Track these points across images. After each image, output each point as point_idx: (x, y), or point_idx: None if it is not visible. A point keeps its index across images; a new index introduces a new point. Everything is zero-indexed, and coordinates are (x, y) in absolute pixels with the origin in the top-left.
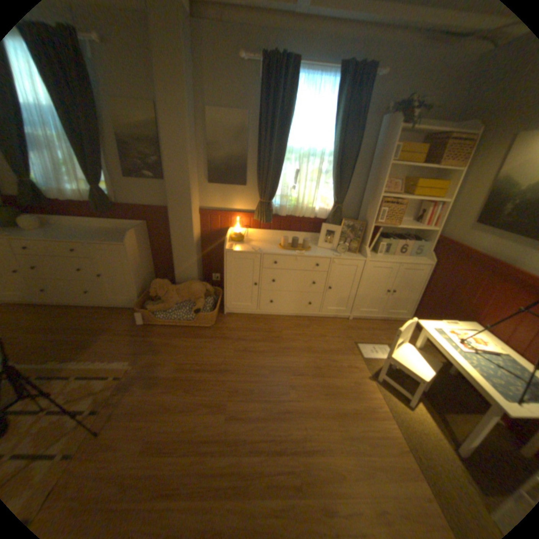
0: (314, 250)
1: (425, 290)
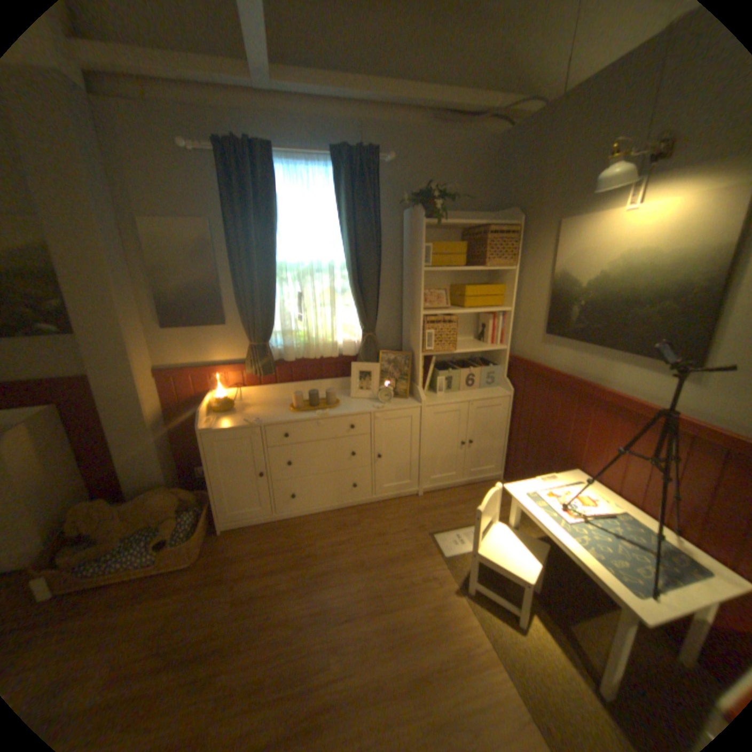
0: (347, 404)
1: (510, 431)
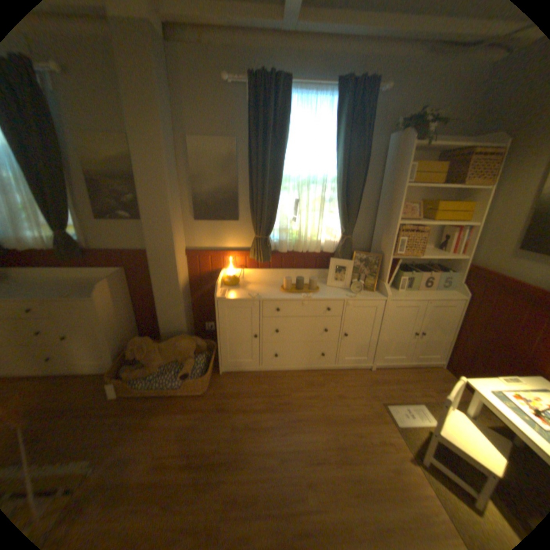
0: (324, 291)
1: (461, 330)
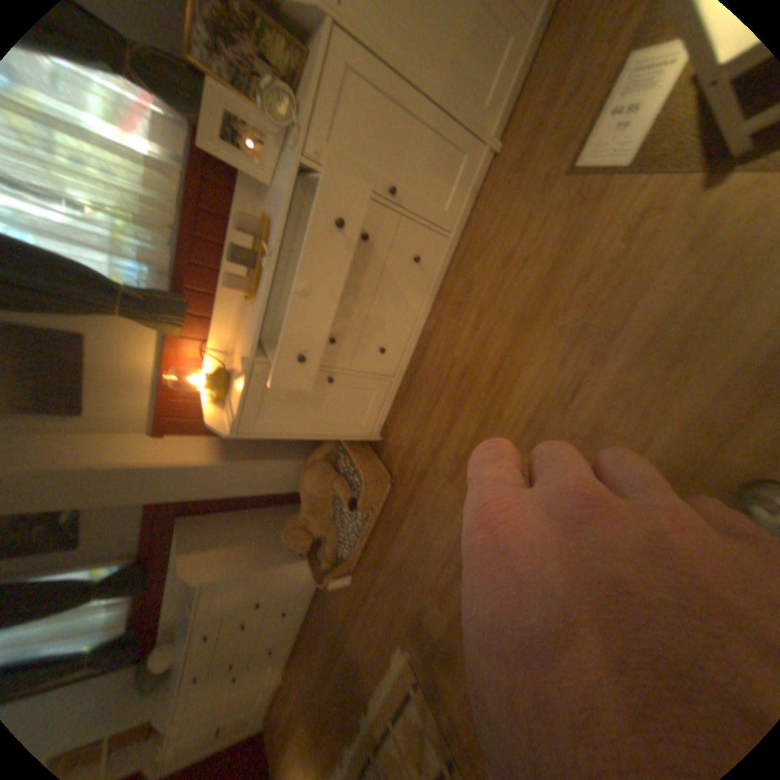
0: (270, 197)
1: None
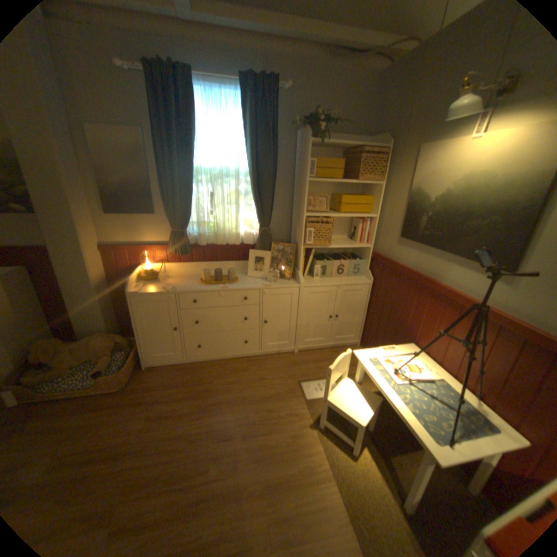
0: (243, 281)
1: (368, 310)
